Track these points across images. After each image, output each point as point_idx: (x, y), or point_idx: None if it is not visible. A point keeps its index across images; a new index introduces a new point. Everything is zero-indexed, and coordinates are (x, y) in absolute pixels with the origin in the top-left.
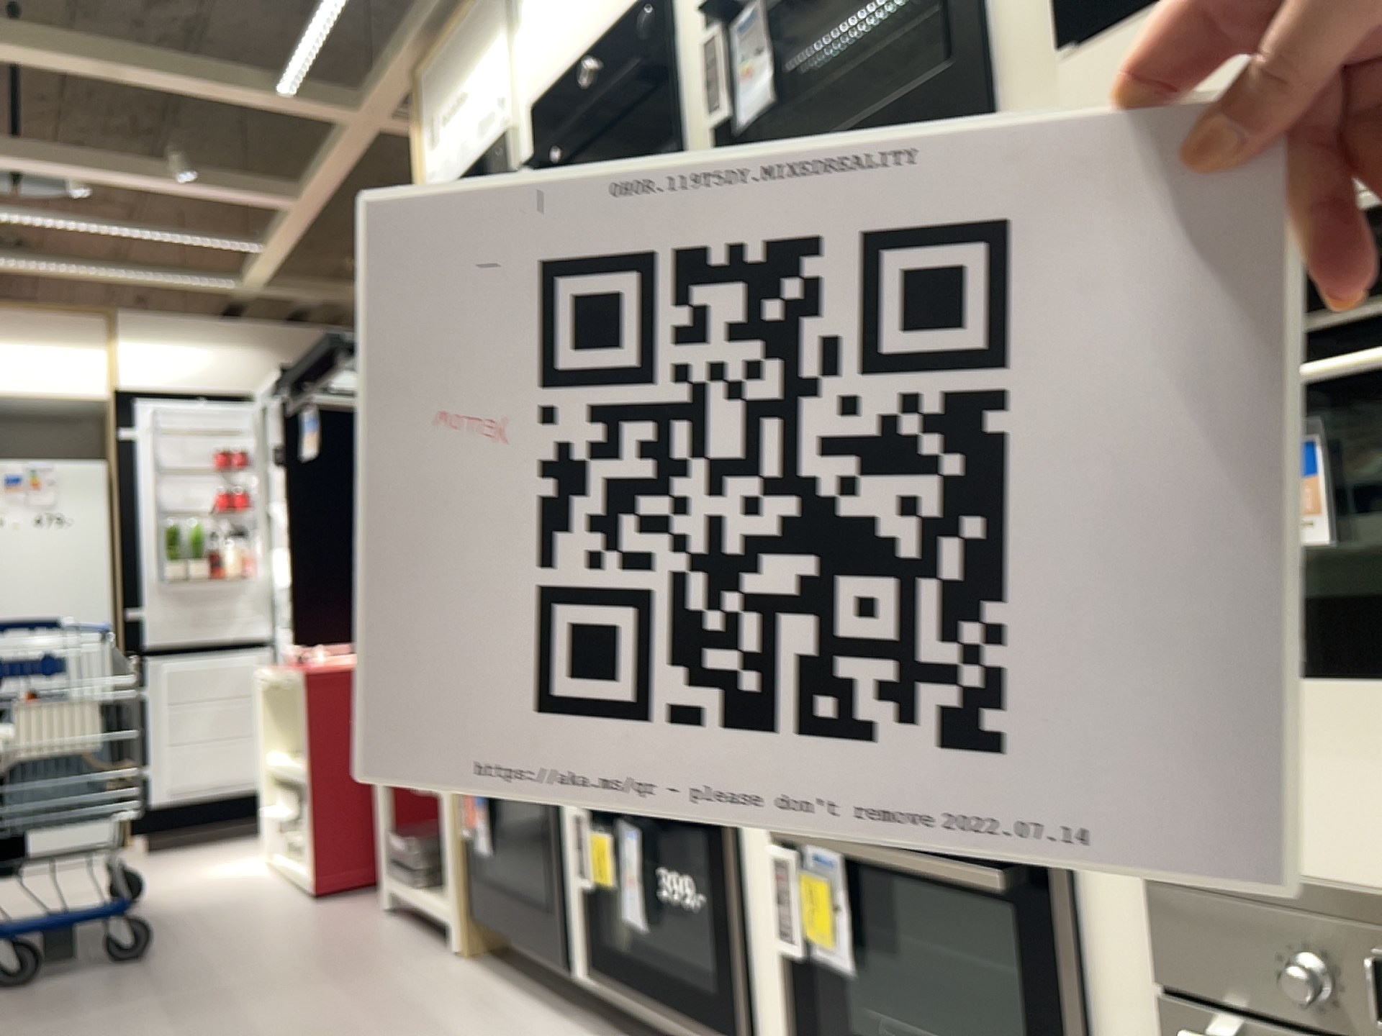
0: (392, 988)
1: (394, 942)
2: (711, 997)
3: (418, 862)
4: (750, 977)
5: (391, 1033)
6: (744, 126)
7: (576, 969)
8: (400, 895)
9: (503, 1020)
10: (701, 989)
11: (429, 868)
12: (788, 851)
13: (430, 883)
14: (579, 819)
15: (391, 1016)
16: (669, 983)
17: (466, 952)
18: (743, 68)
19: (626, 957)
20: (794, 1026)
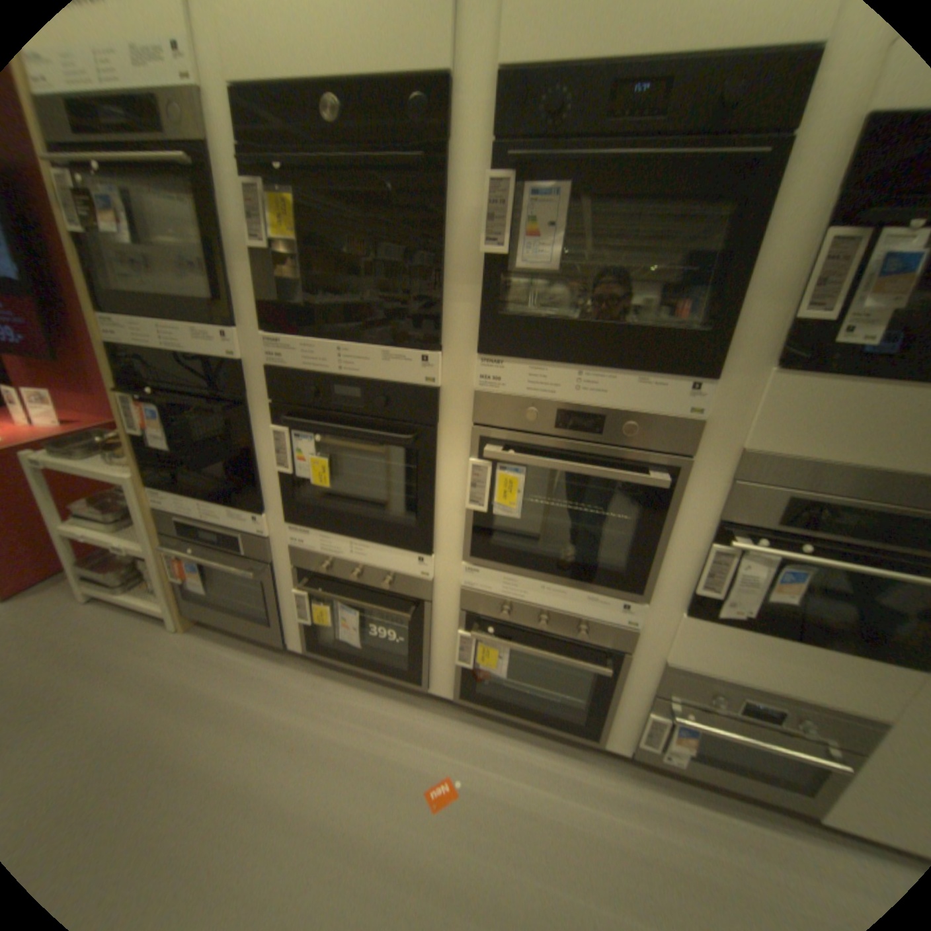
0: (148, 677)
1: (114, 633)
2: (391, 662)
3: (107, 578)
4: (427, 665)
5: (179, 716)
6: (515, 266)
7: (290, 648)
8: (99, 599)
9: (246, 680)
10: (382, 657)
11: (122, 583)
12: (470, 635)
13: (124, 590)
14: (298, 596)
15: (168, 702)
16: (371, 663)
17: (181, 632)
18: (532, 225)
19: (327, 643)
20: (454, 683)
